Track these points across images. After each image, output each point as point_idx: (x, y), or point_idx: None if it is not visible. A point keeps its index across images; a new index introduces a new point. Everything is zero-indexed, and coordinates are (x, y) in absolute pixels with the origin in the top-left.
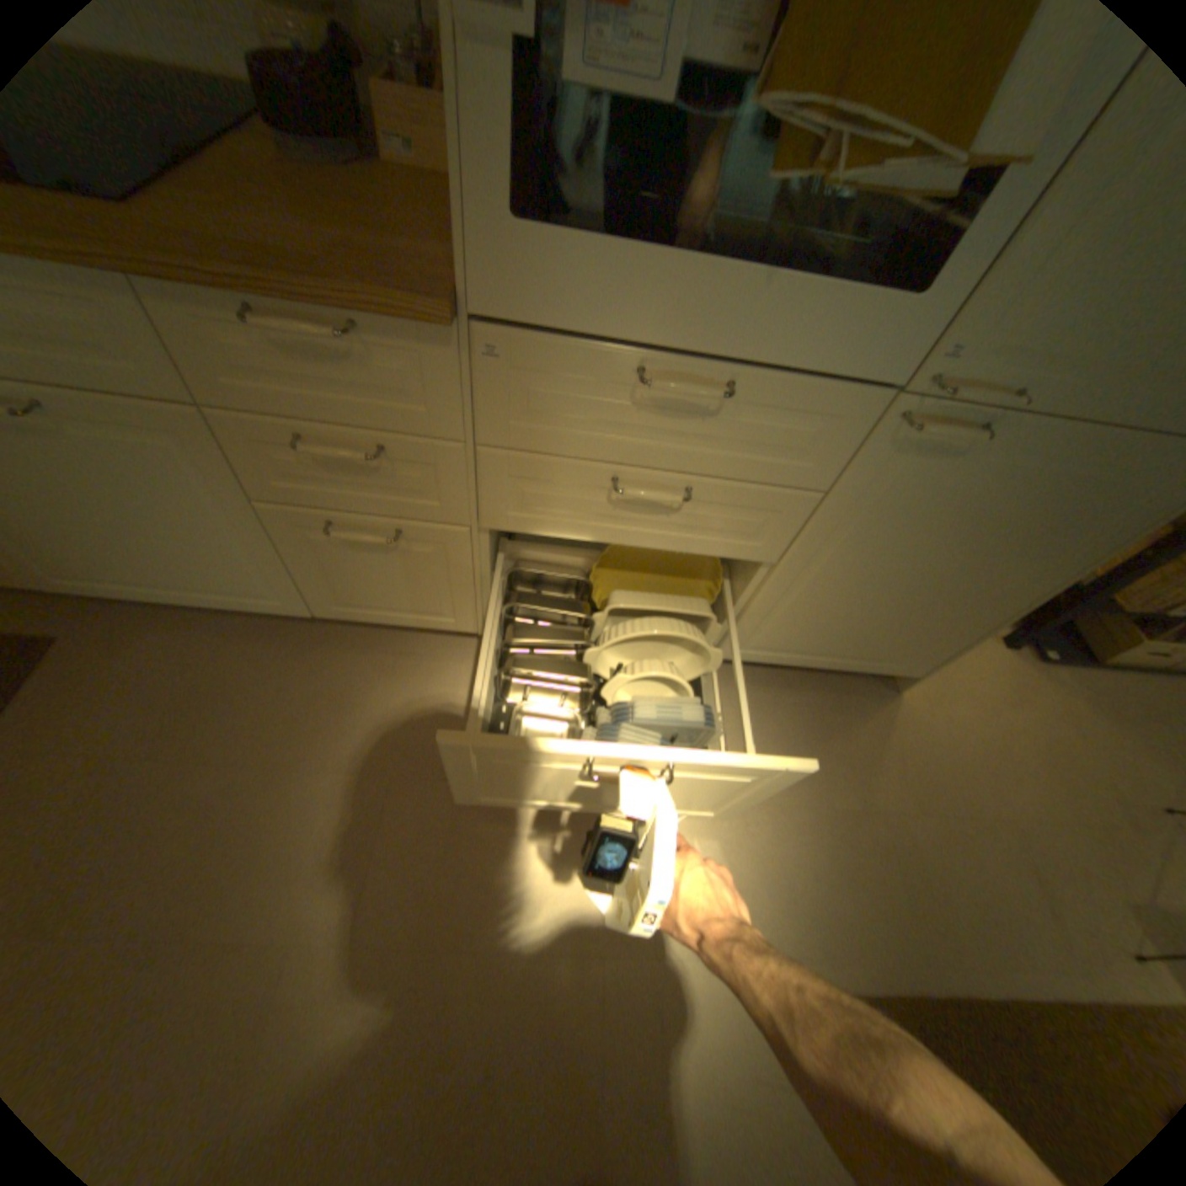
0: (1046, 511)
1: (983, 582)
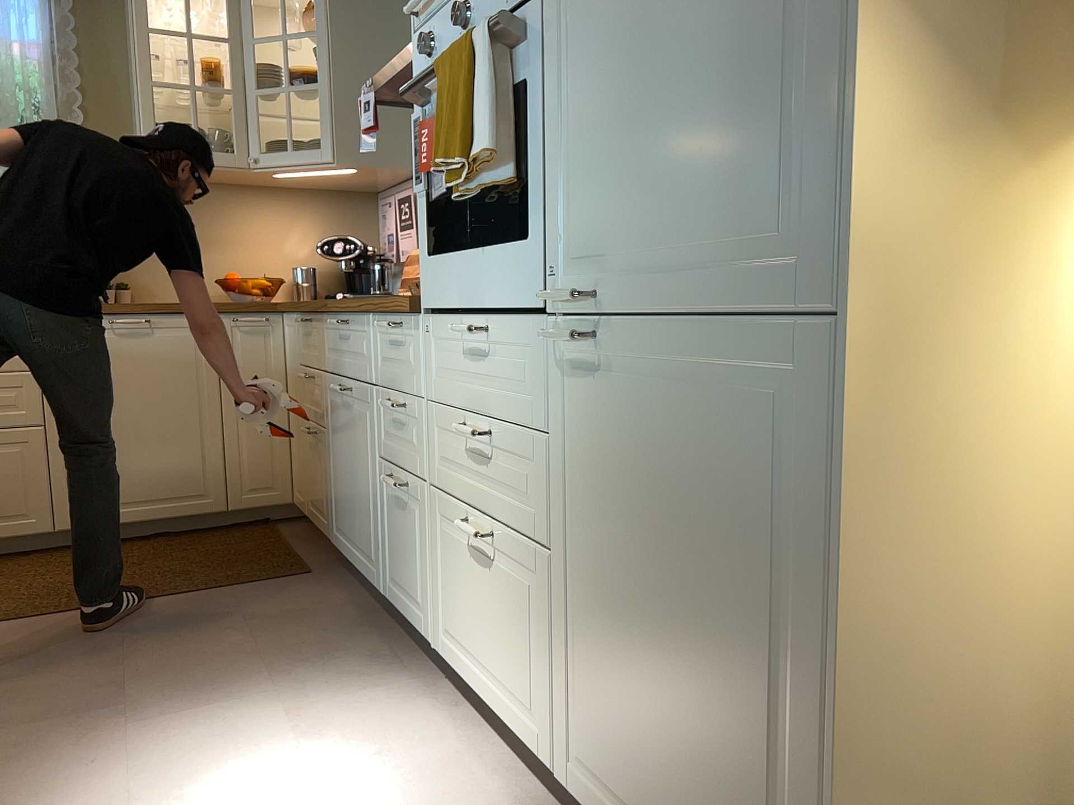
0: (709, 461)
1: (735, 637)
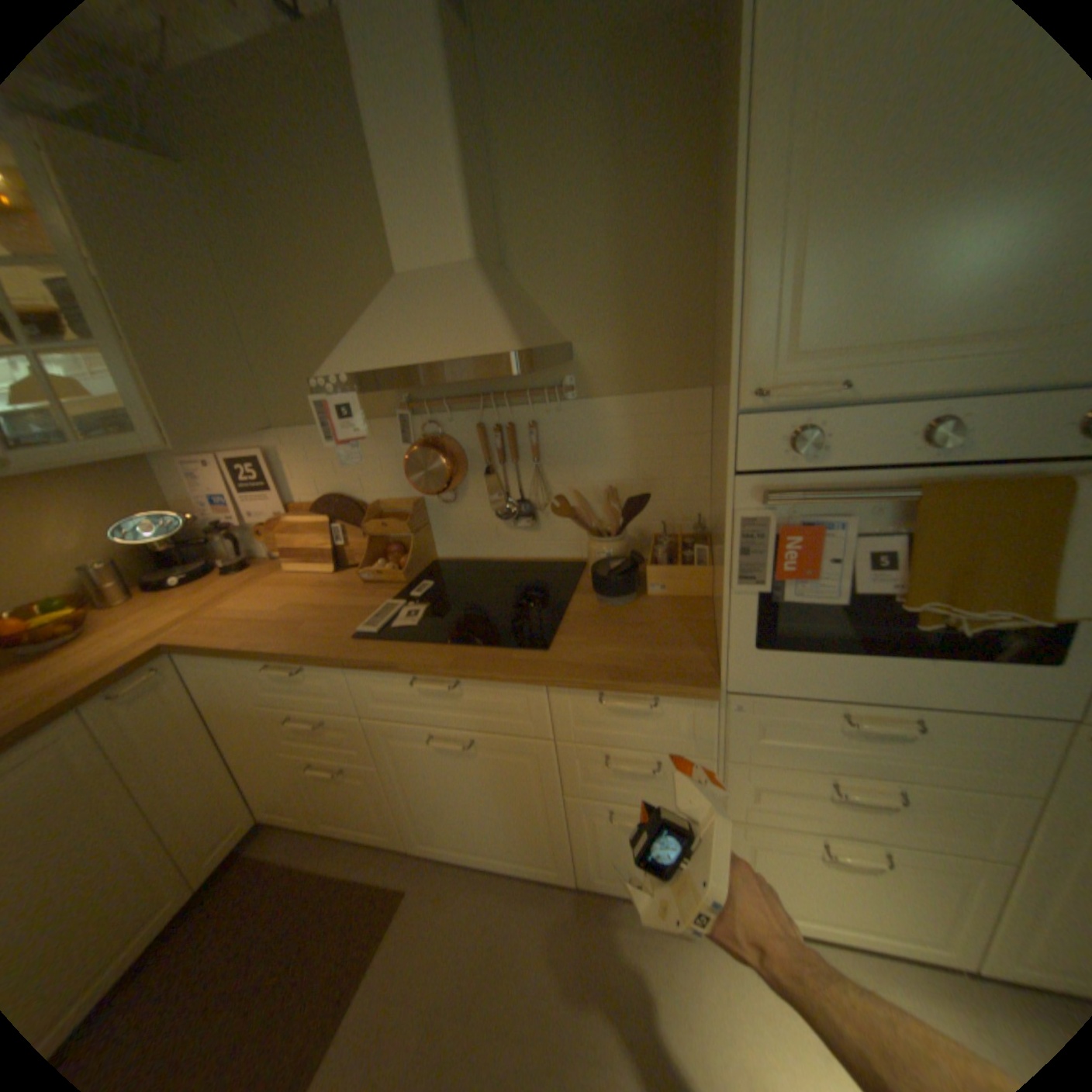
0: None
1: None
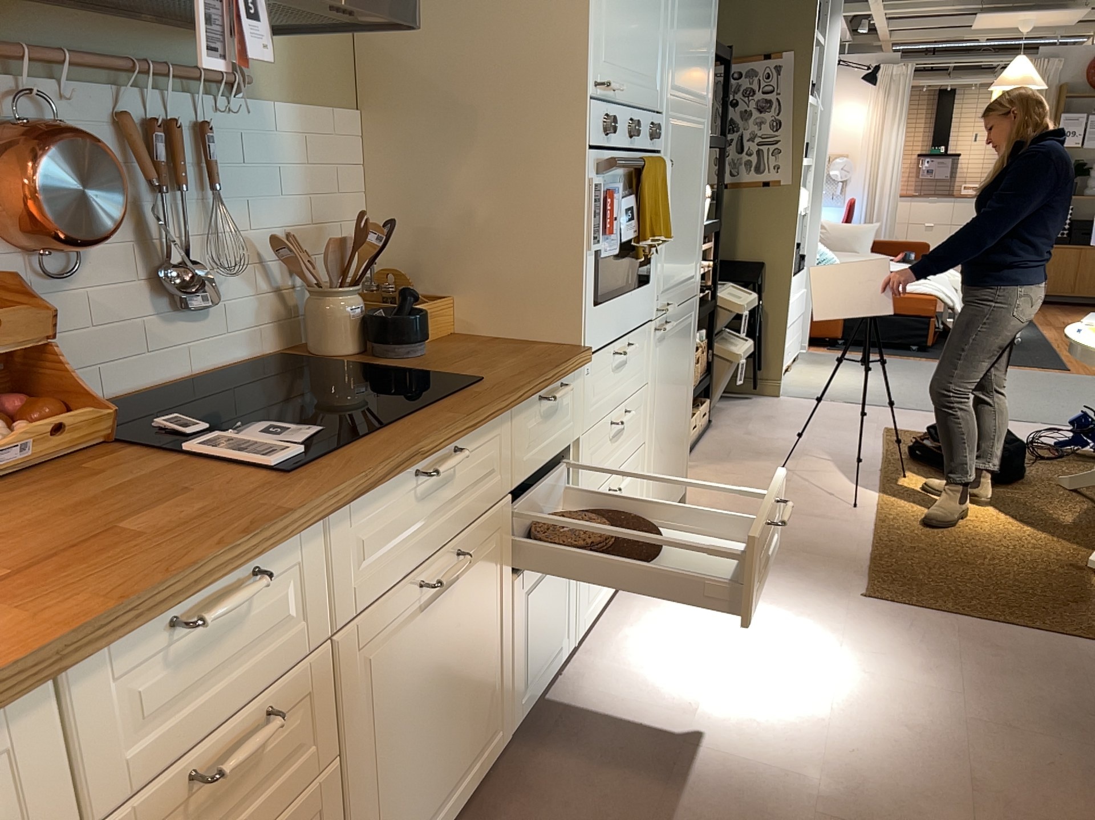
0: (682, 349)
1: (682, 400)
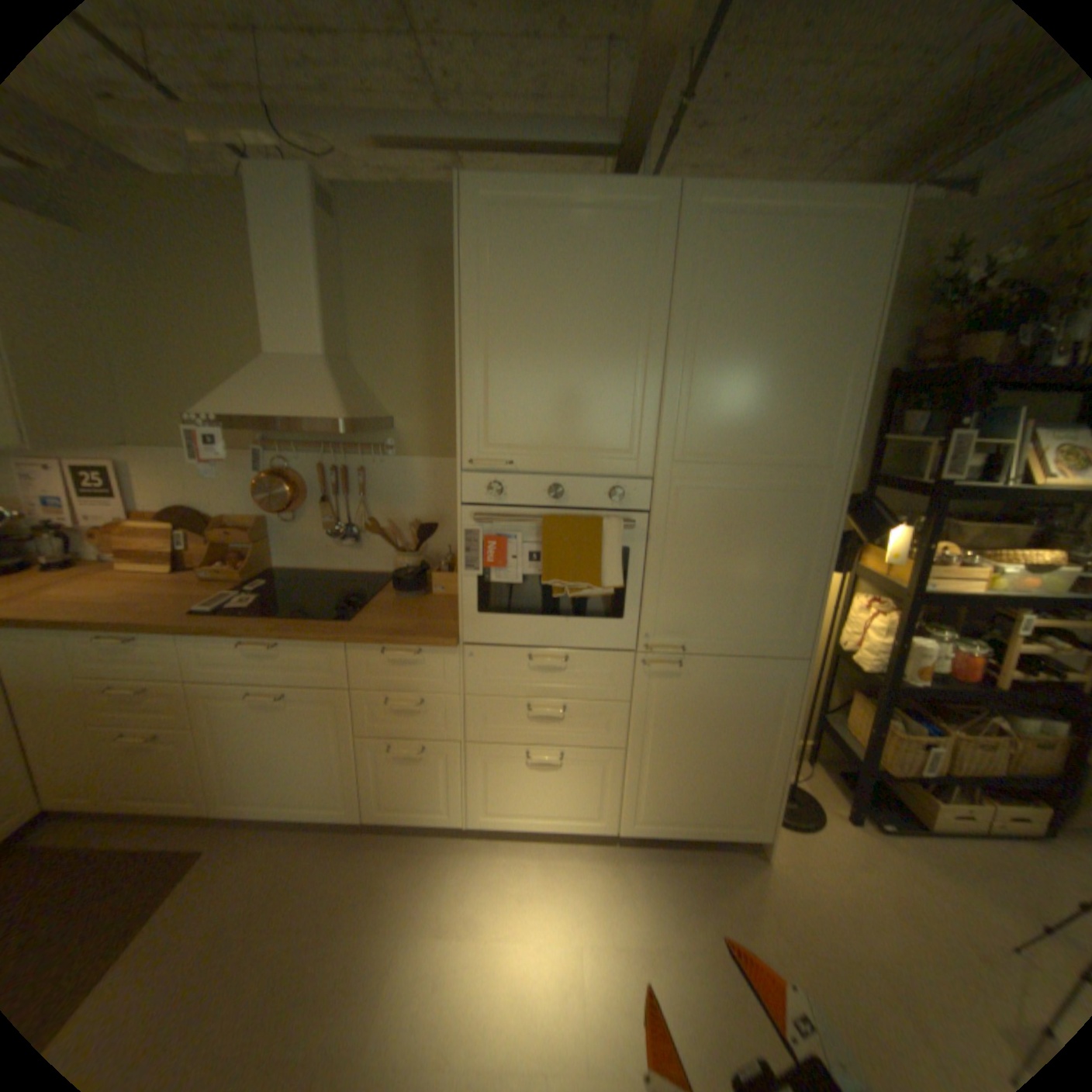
0: (739, 701)
1: (745, 750)
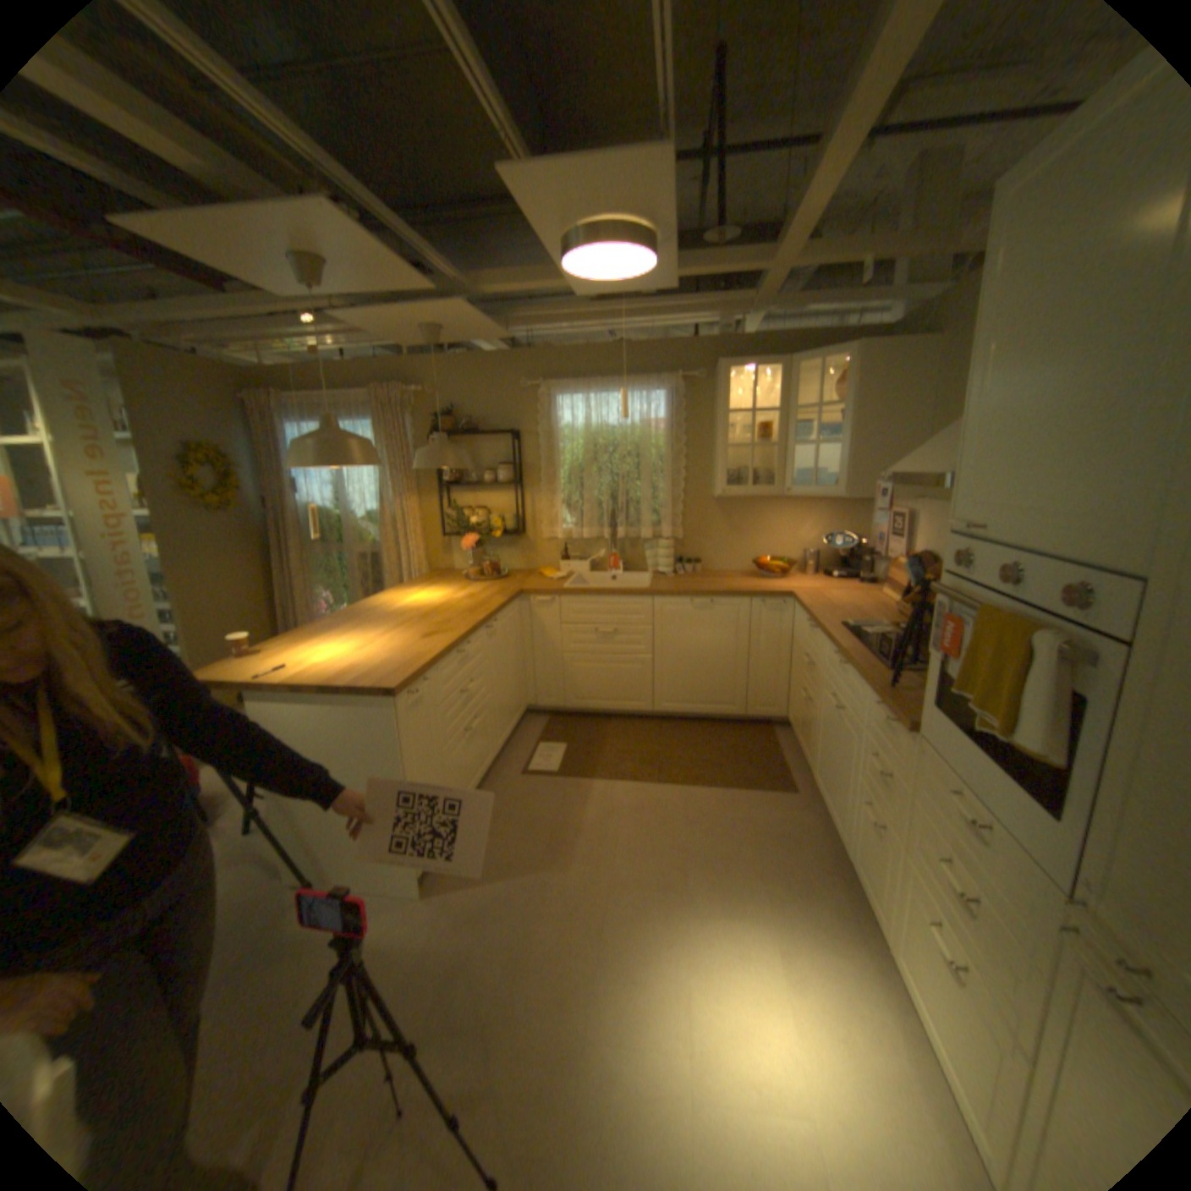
0: None
1: None
